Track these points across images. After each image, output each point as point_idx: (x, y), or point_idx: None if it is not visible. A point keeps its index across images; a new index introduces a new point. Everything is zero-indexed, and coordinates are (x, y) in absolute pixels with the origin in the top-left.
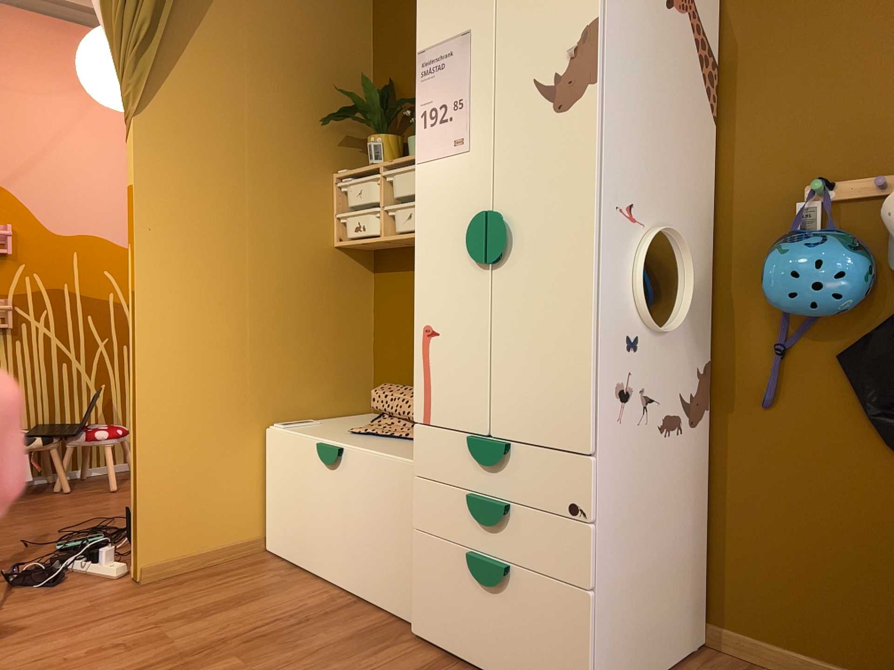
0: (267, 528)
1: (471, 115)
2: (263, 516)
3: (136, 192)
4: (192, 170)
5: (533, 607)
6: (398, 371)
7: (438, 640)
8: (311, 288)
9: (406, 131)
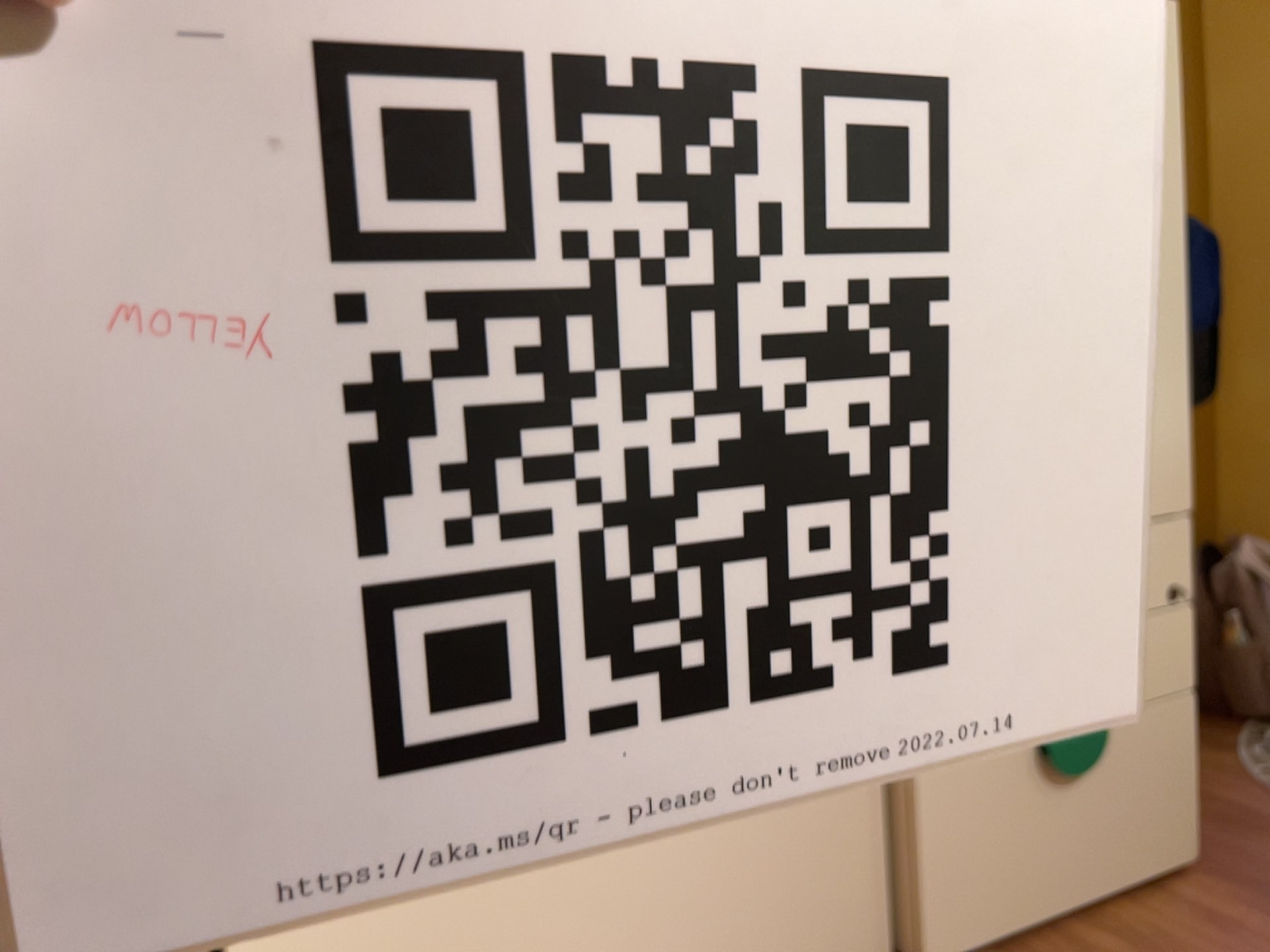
0: None
1: None
2: None
3: None
4: None
5: (1135, 758)
6: None
7: (988, 935)
8: None
9: None
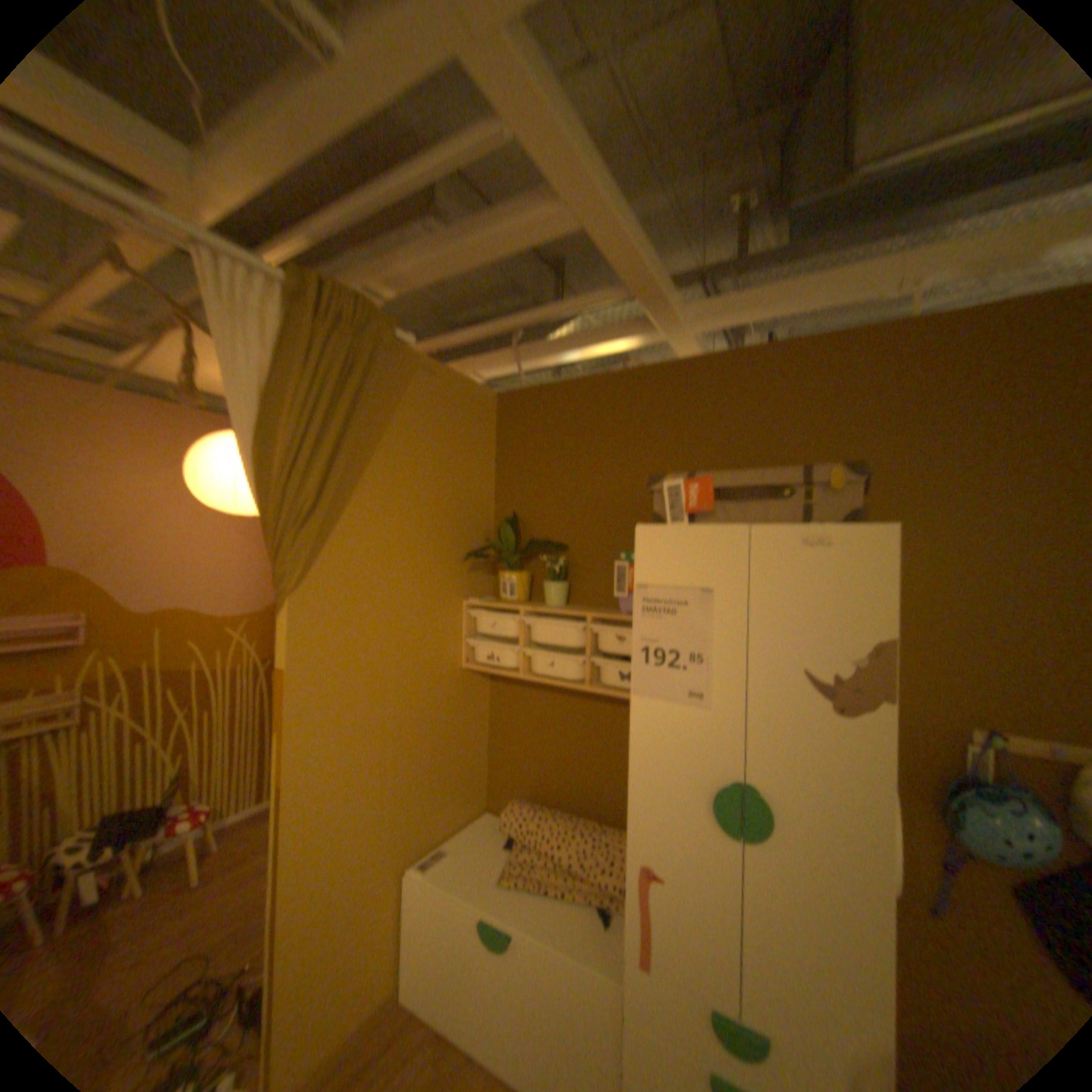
0: (400, 978)
1: (714, 676)
2: (397, 968)
3: (287, 678)
4: (344, 637)
5: None
6: (518, 781)
7: None
8: (443, 716)
9: (531, 563)
